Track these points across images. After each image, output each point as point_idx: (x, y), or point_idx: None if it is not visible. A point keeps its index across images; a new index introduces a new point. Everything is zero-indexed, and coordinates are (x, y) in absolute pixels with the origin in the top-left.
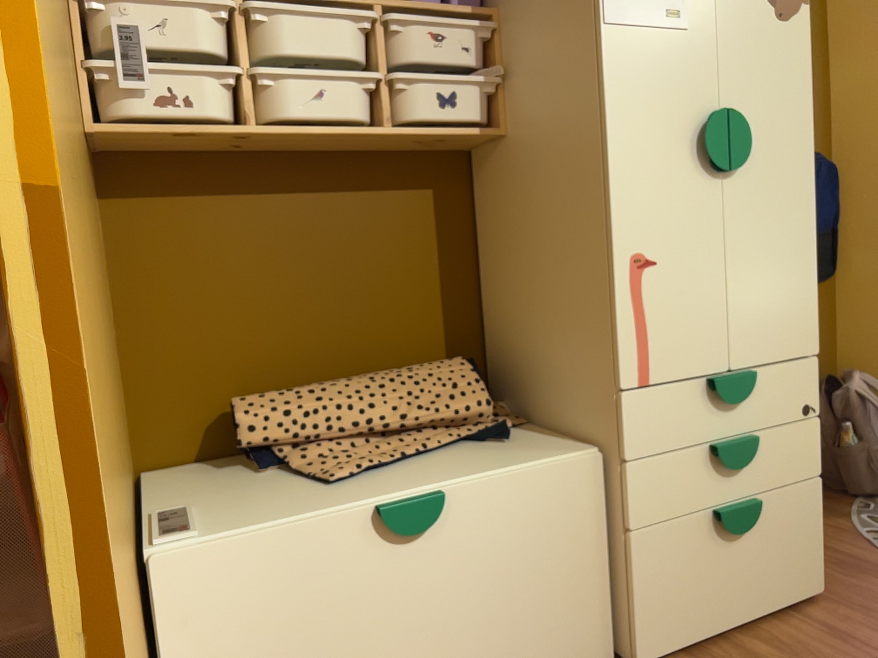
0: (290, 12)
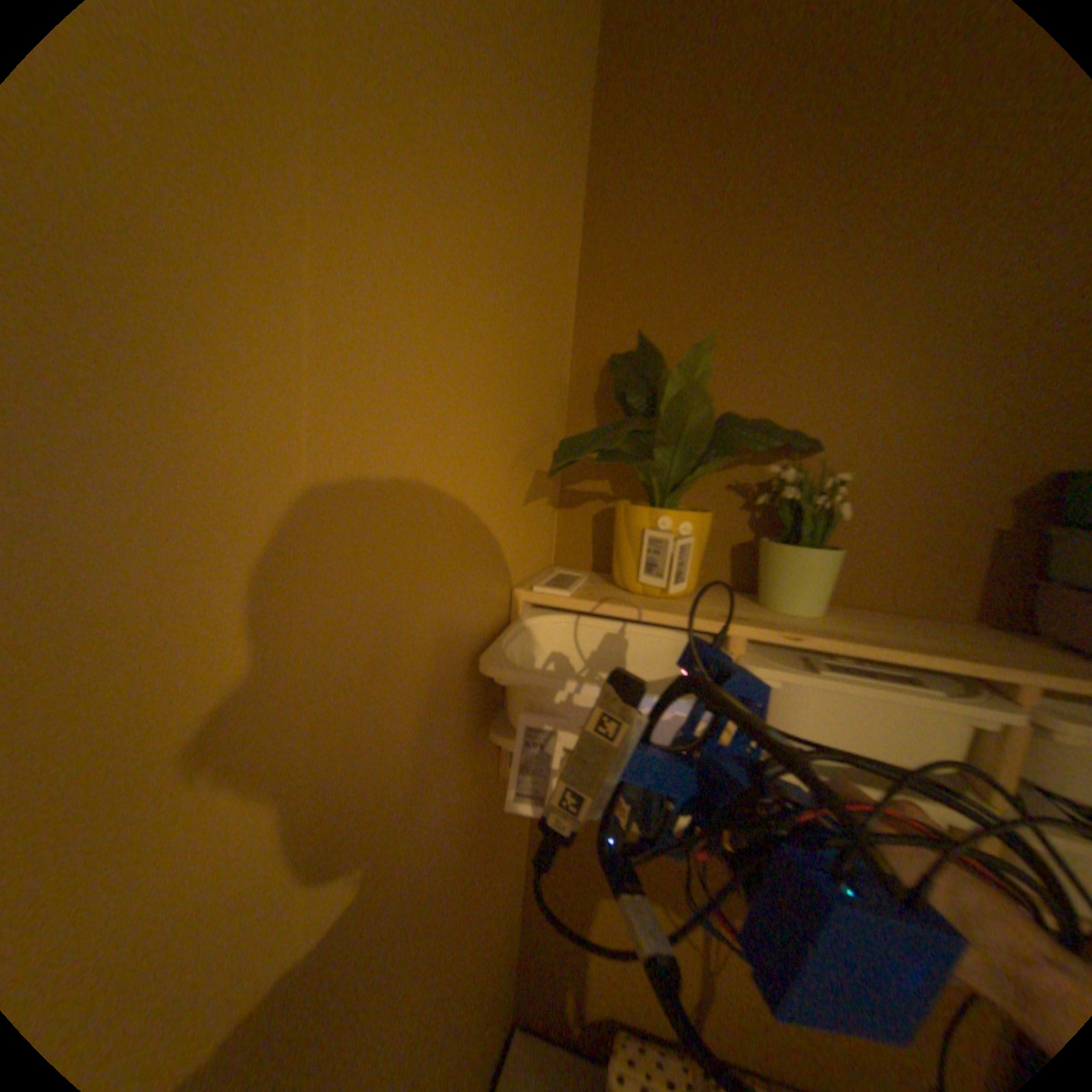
0: (830, 678)
